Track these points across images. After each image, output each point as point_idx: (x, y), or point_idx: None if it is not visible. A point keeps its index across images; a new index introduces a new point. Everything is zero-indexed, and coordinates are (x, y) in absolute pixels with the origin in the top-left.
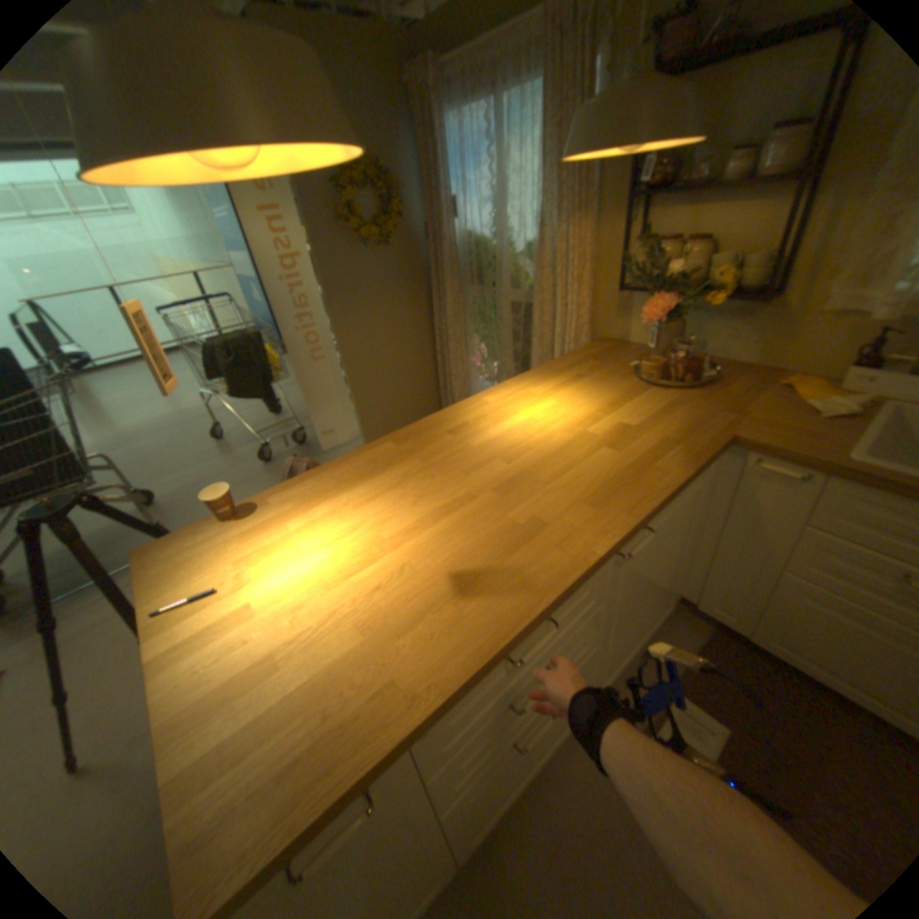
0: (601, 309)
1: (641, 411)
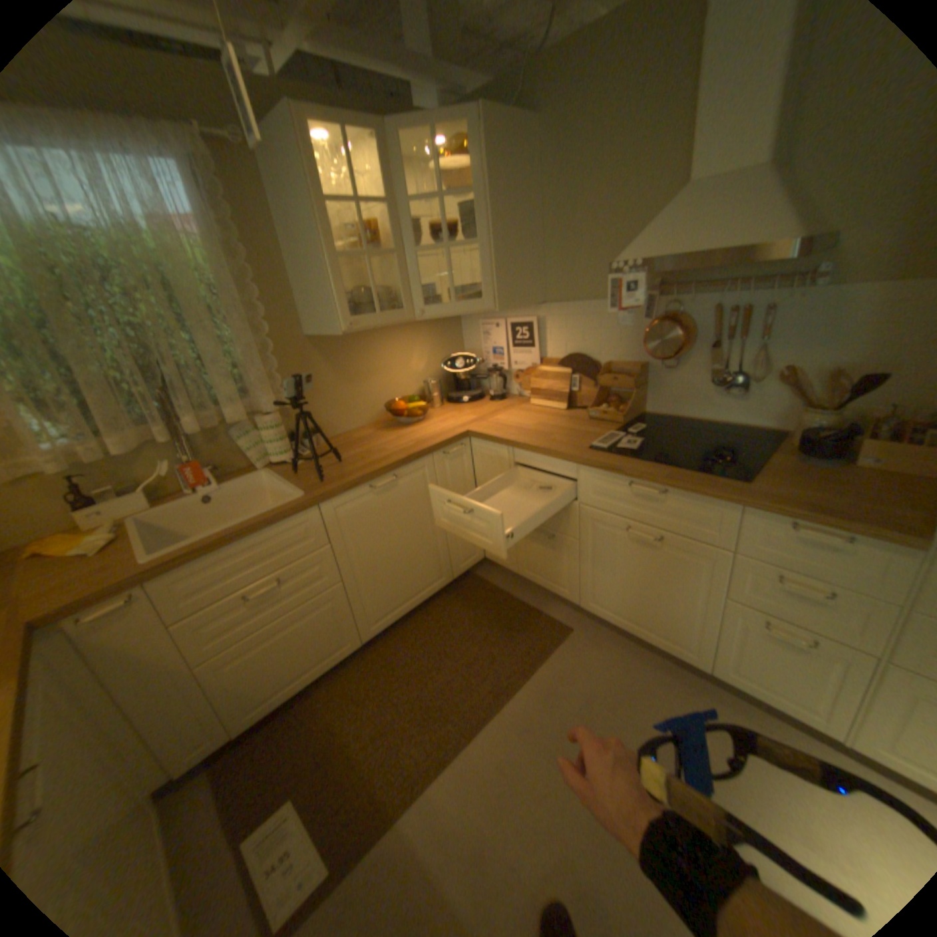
0: None
1: None
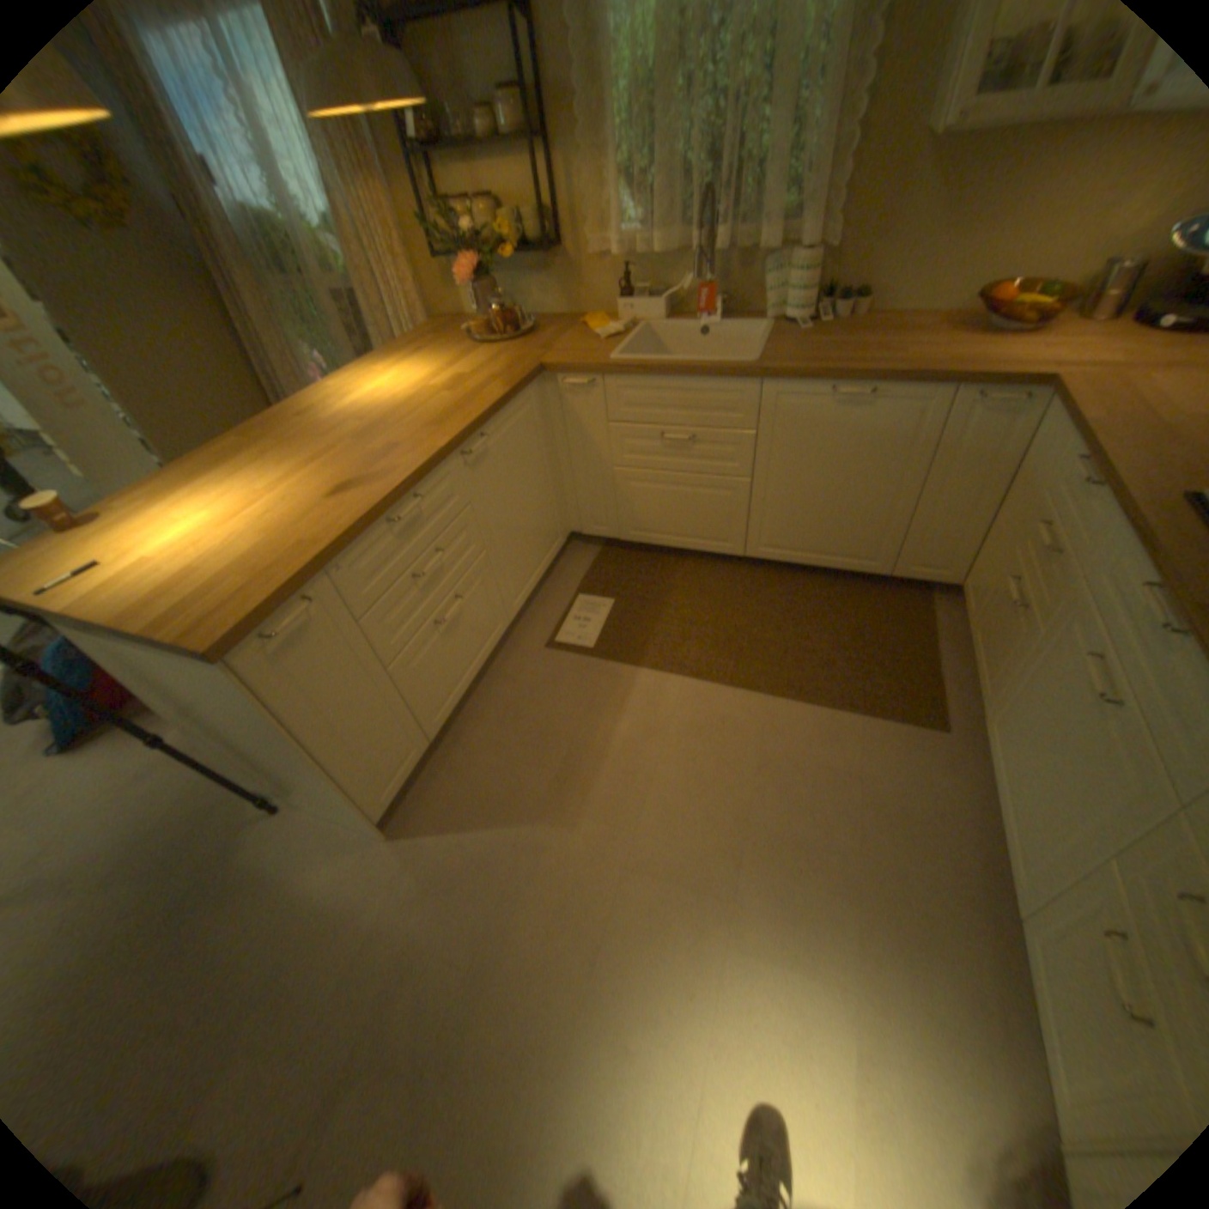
0: (427, 285)
1: (472, 364)
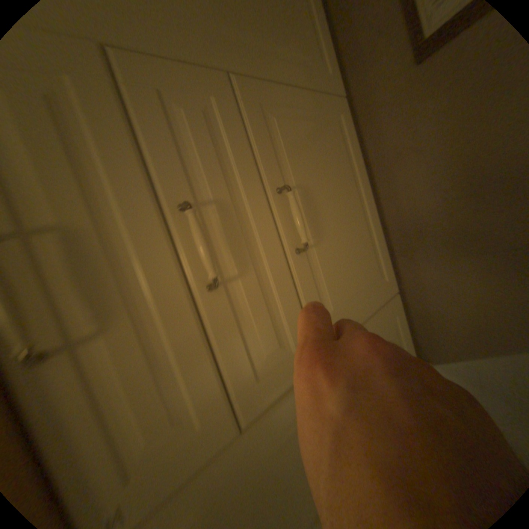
0: None
1: None
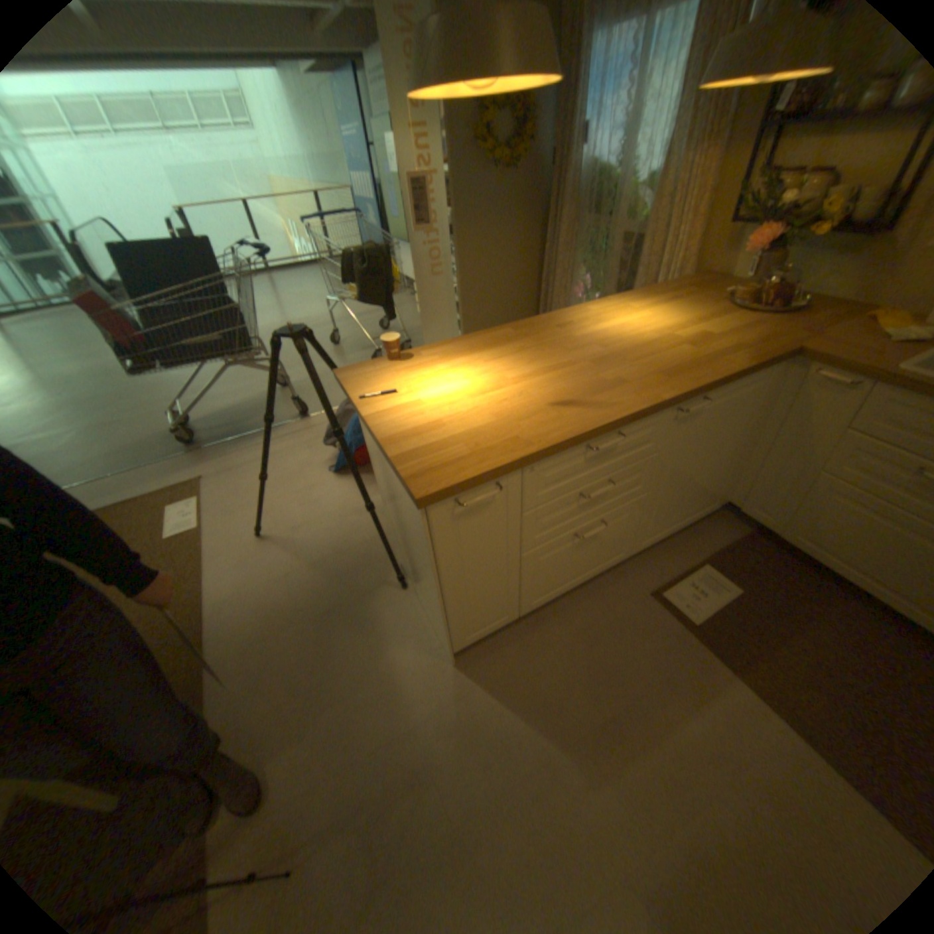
0: (712, 243)
1: (726, 325)
